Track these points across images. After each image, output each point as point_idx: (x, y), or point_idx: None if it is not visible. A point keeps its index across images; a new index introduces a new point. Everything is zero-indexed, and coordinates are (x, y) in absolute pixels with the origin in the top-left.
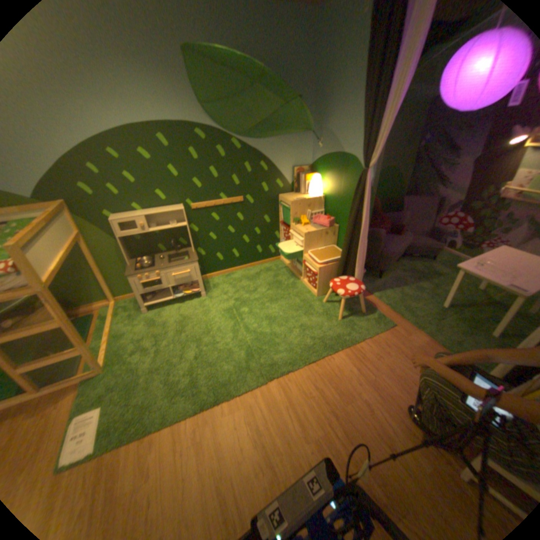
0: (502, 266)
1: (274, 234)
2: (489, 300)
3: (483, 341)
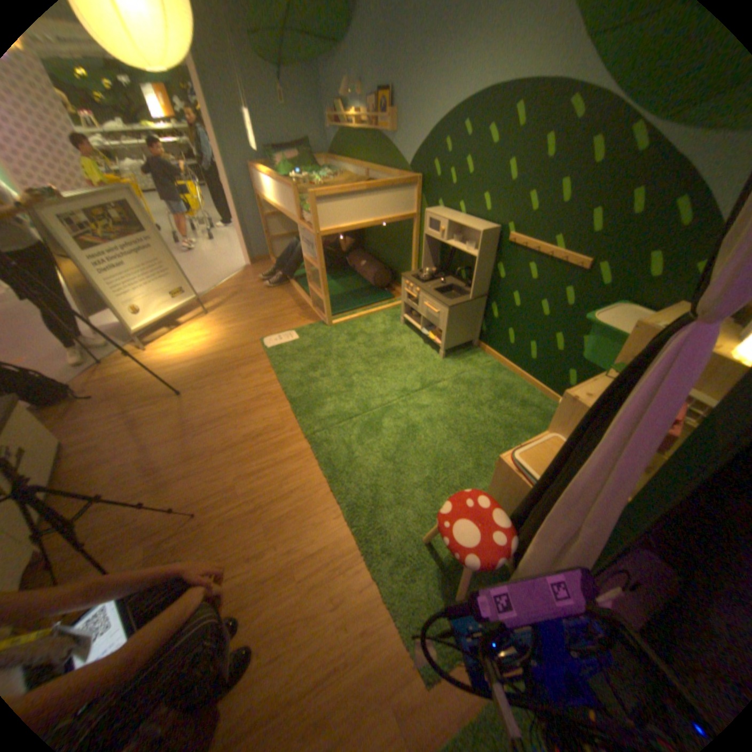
0: None
1: None
2: None
3: None
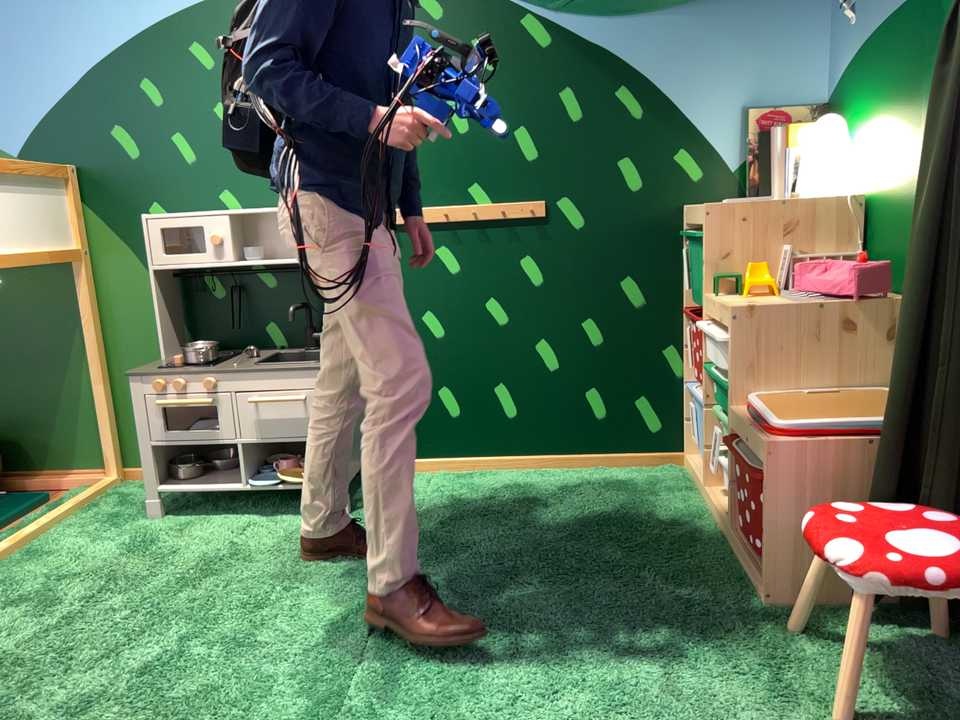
0: None
1: (663, 355)
2: None
3: None
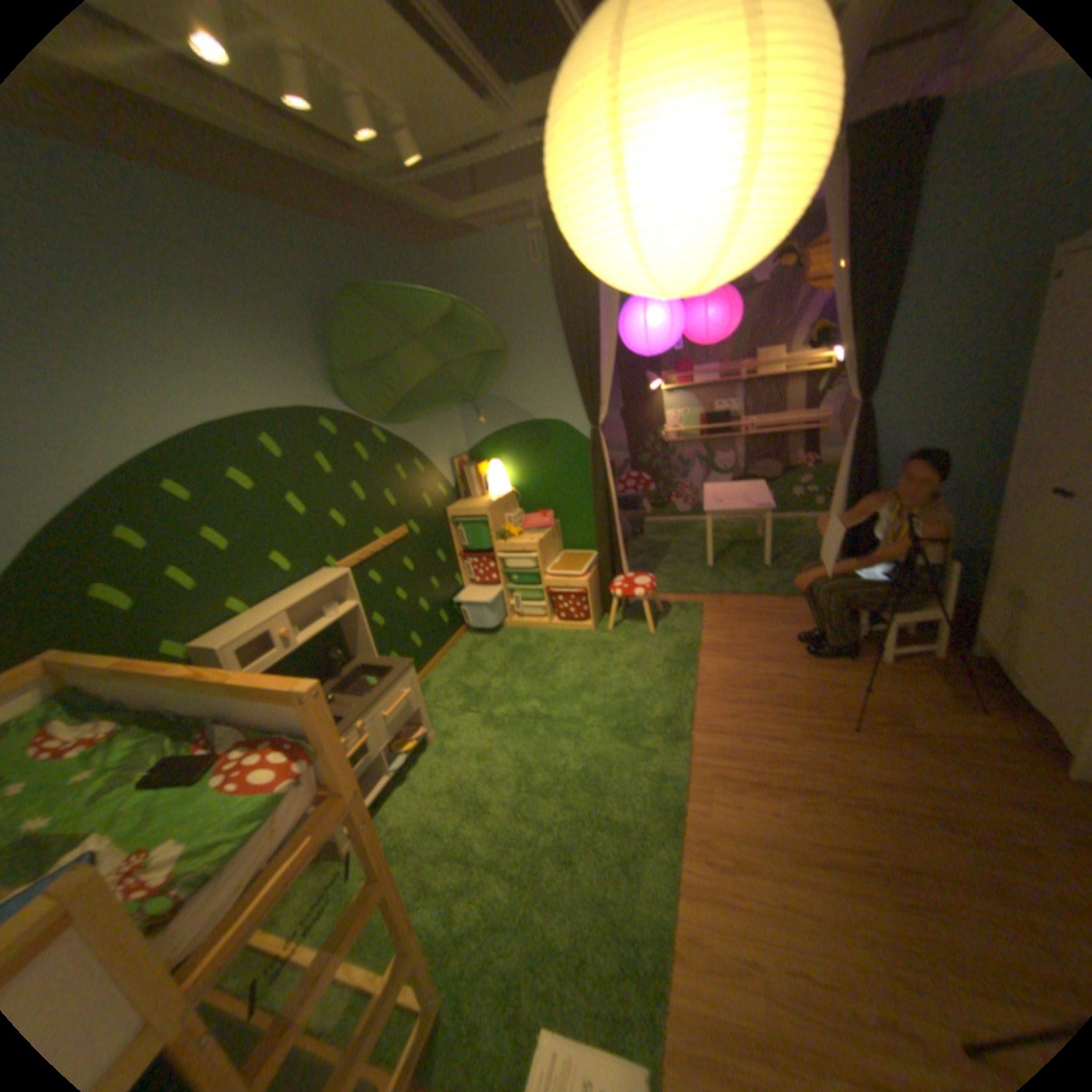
0: (730, 495)
1: (454, 579)
2: (724, 543)
3: (764, 572)
